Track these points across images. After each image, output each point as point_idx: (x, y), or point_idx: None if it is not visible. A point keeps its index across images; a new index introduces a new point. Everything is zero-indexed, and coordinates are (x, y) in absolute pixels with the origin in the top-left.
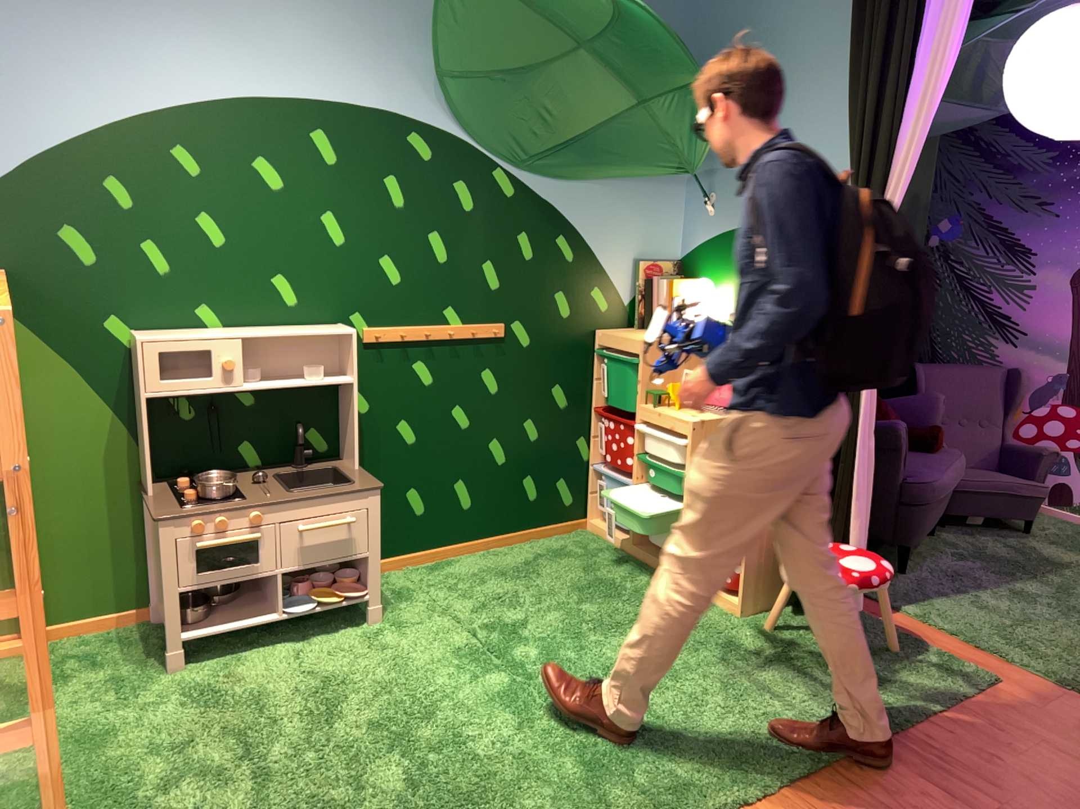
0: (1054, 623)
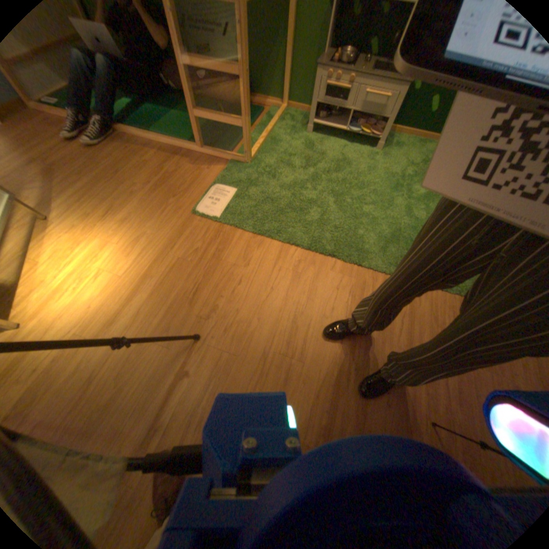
0: None
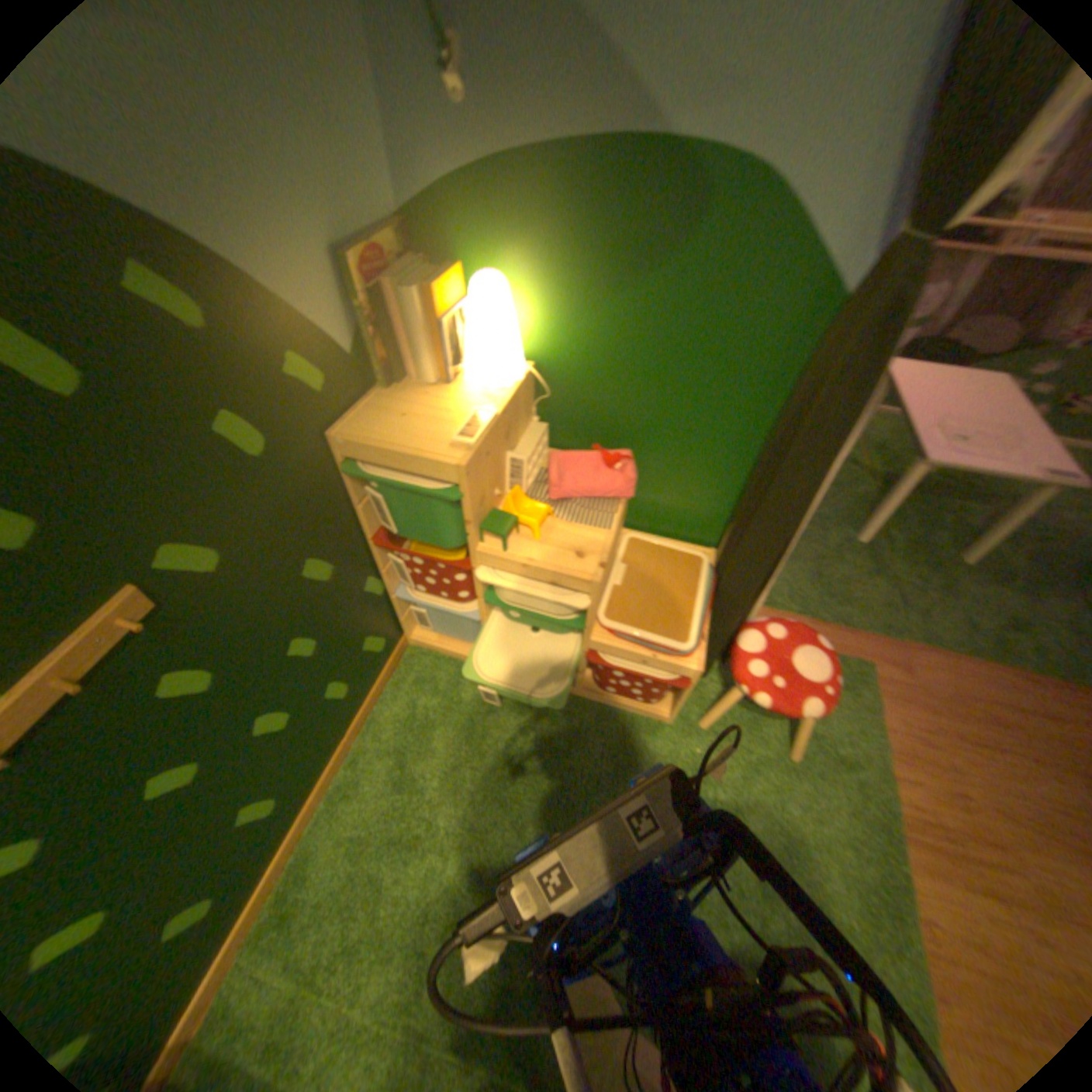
0: (842, 551)
